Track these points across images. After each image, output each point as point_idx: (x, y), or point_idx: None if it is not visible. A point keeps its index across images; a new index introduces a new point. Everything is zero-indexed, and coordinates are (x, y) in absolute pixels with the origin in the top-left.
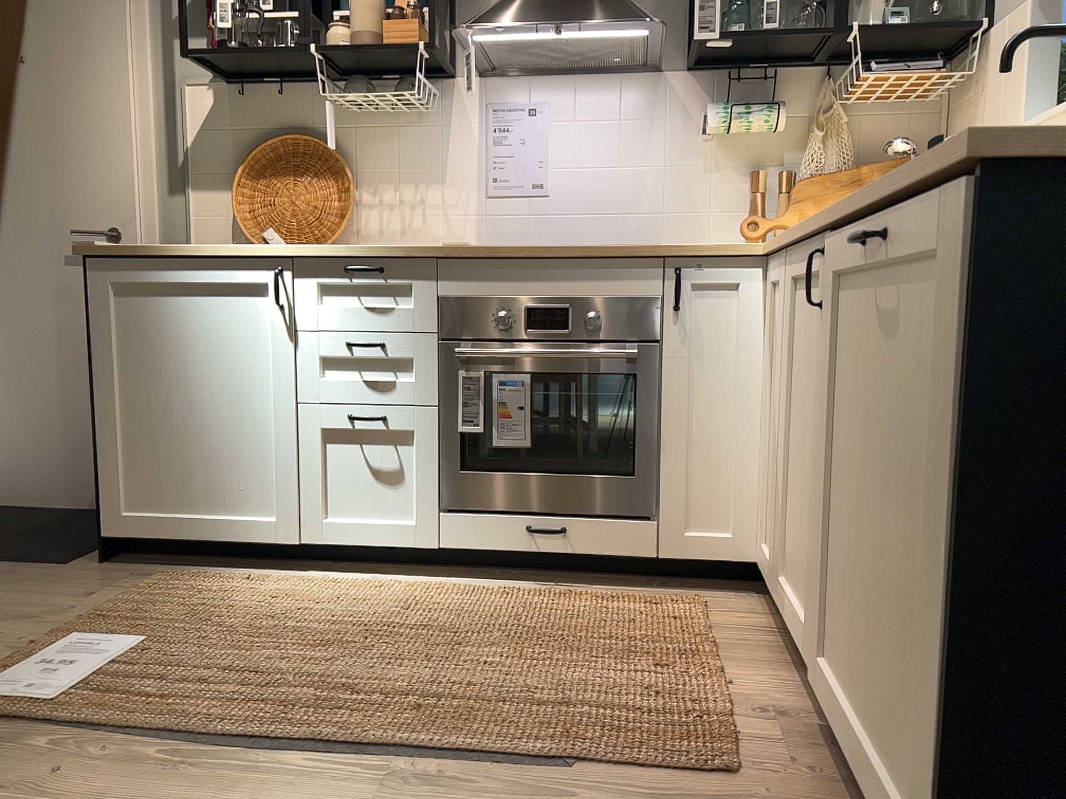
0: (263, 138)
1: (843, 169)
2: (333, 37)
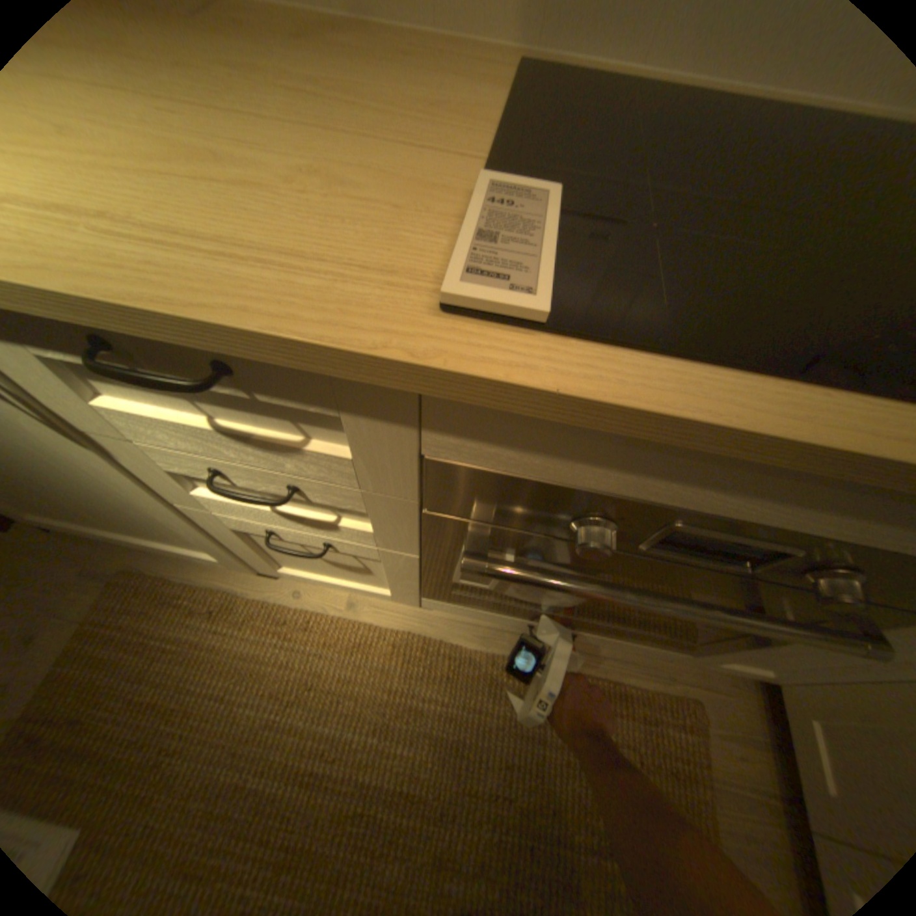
0: None
1: None
2: None
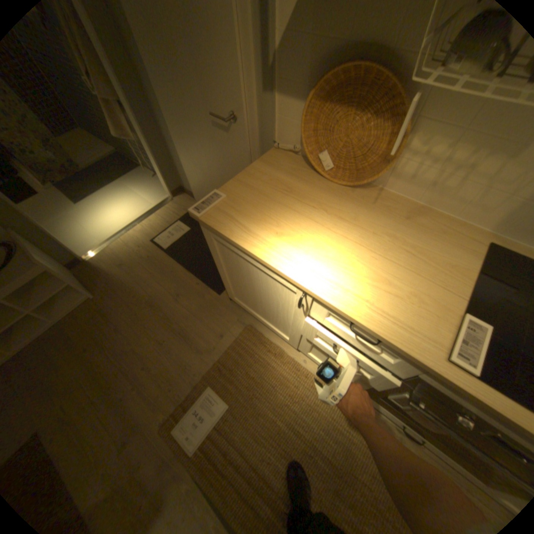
0: (341, 51)
1: None
2: None
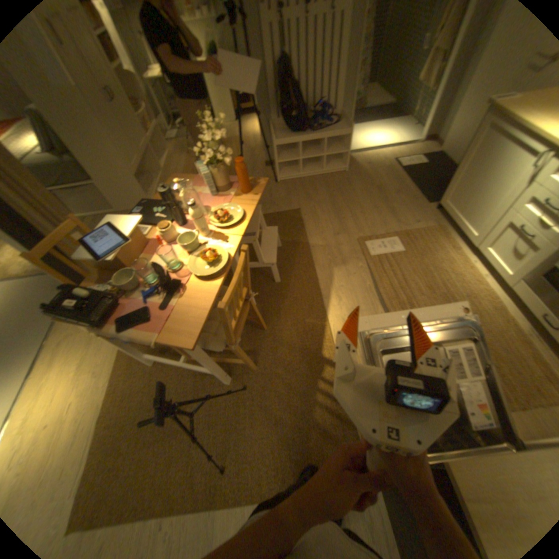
0: None
1: None
2: None
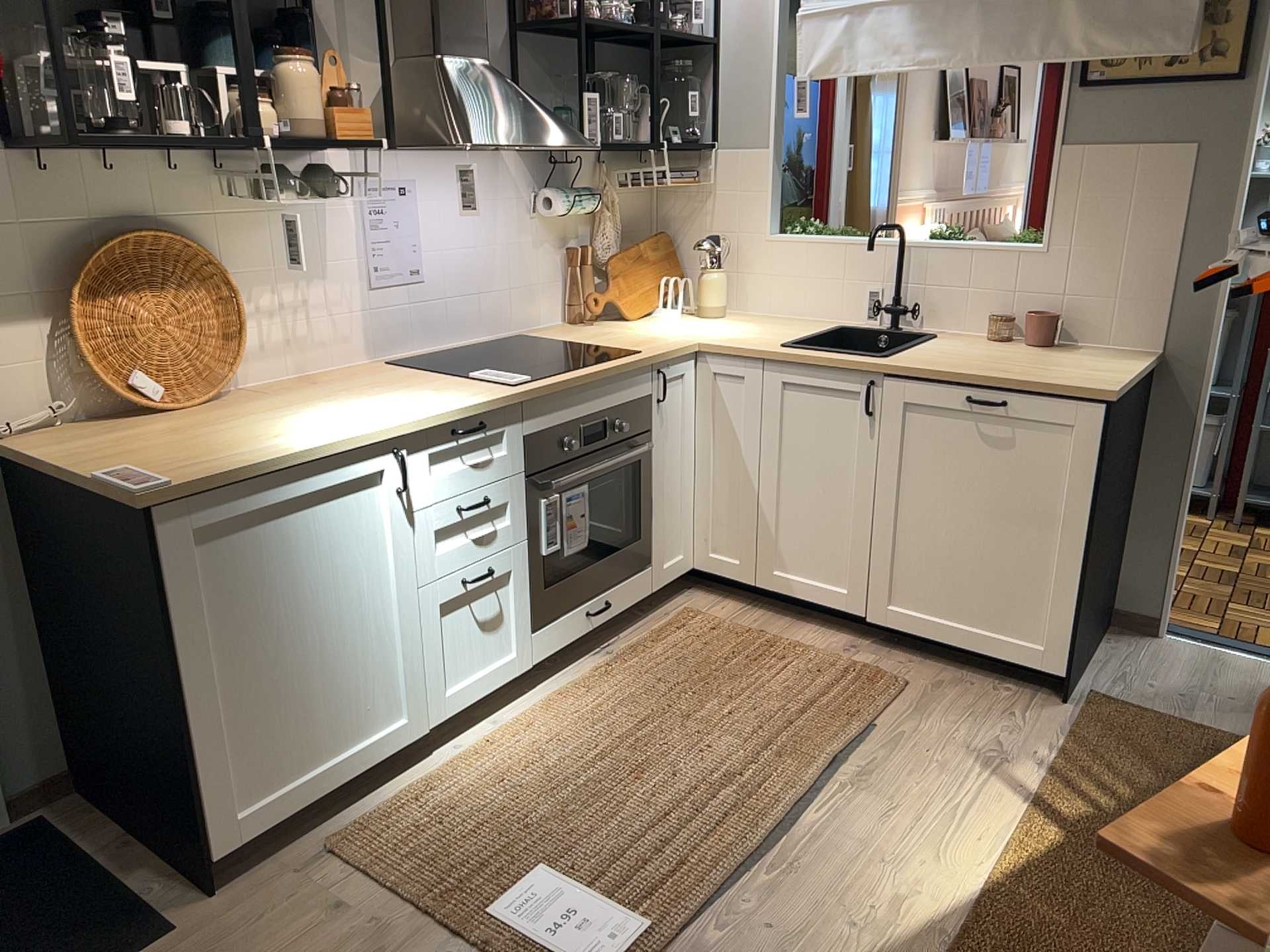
0: (83, 236)
1: (619, 240)
2: (266, 119)
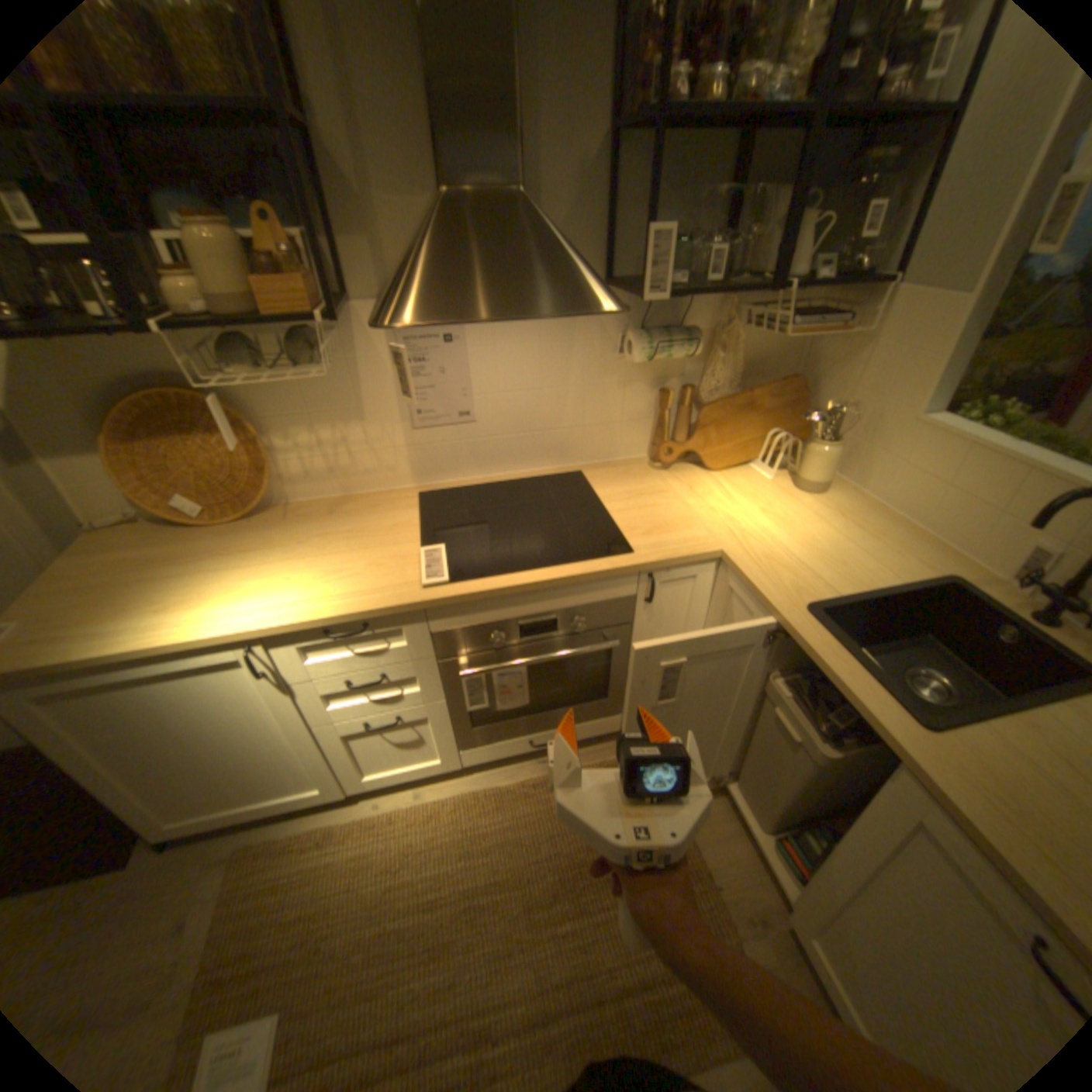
0: (117, 387)
1: (736, 380)
2: (180, 293)
